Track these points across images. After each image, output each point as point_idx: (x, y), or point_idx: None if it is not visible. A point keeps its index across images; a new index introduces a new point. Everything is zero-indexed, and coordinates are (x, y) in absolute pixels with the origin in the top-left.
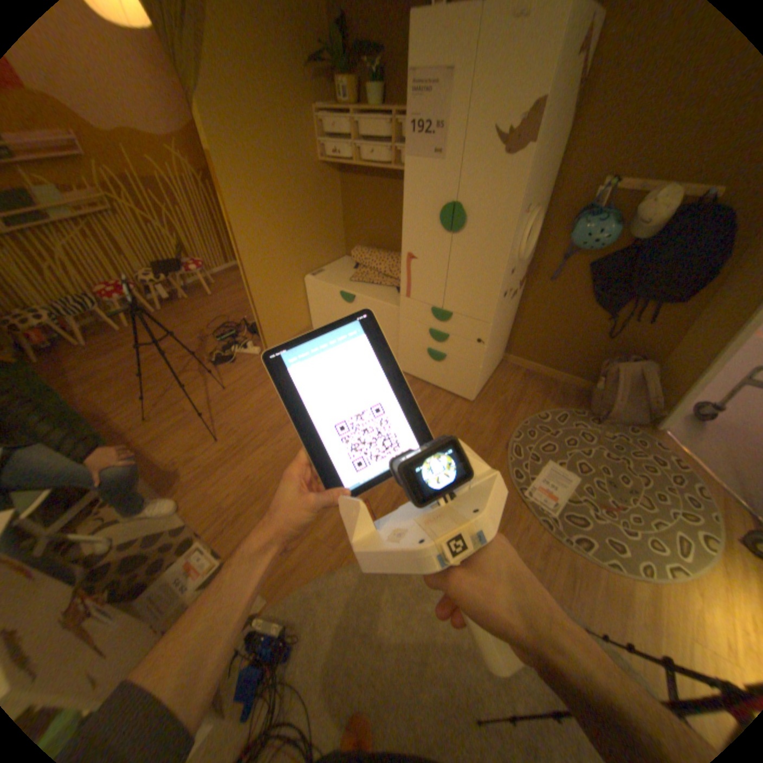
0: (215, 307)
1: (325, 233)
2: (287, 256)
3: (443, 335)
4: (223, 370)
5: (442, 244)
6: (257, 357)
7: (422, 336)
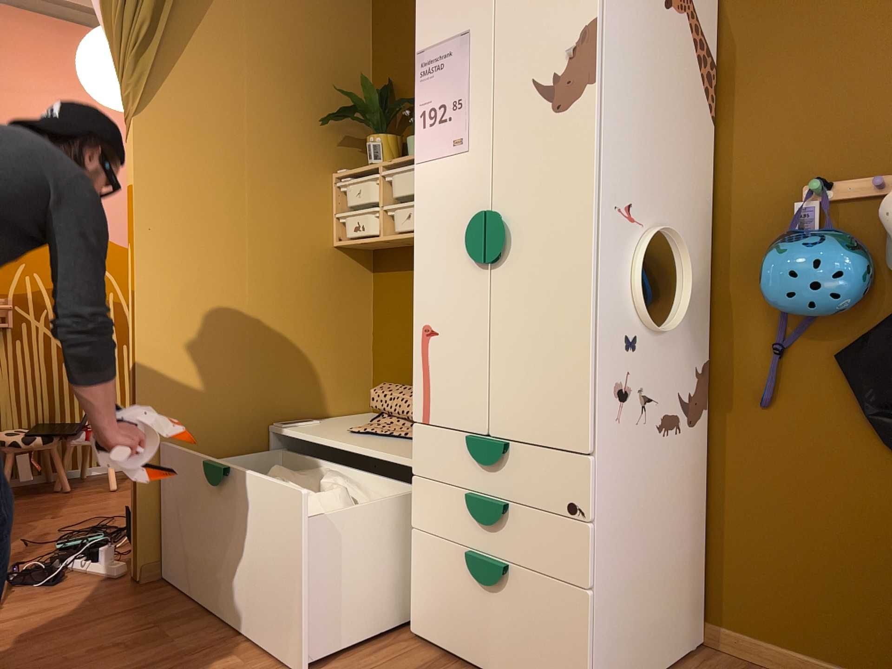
0: (107, 504)
1: (331, 359)
2: (238, 377)
3: (494, 503)
4: (16, 595)
5: (478, 291)
6: (109, 581)
7: (457, 519)
